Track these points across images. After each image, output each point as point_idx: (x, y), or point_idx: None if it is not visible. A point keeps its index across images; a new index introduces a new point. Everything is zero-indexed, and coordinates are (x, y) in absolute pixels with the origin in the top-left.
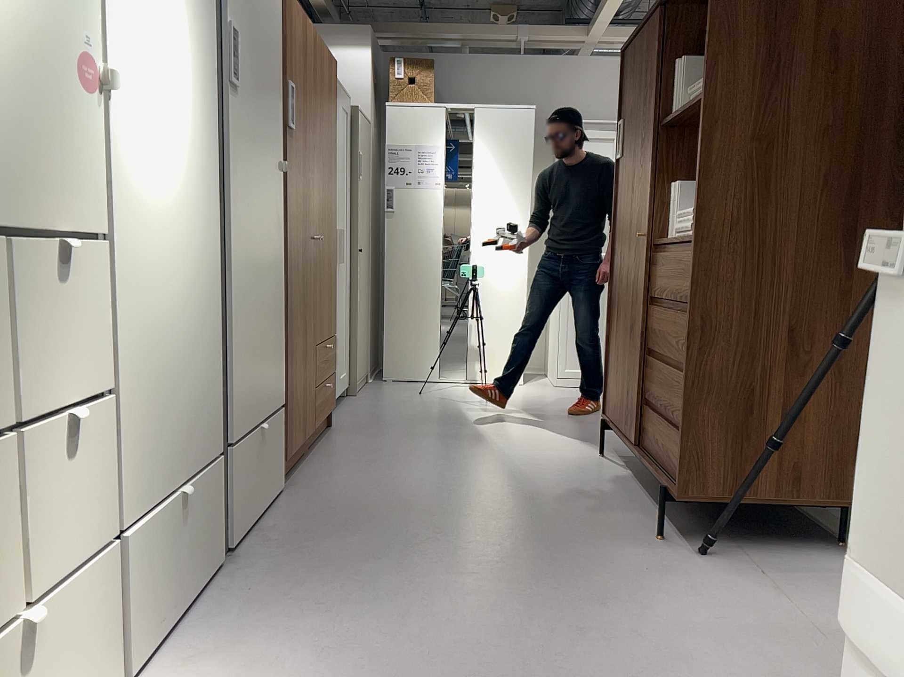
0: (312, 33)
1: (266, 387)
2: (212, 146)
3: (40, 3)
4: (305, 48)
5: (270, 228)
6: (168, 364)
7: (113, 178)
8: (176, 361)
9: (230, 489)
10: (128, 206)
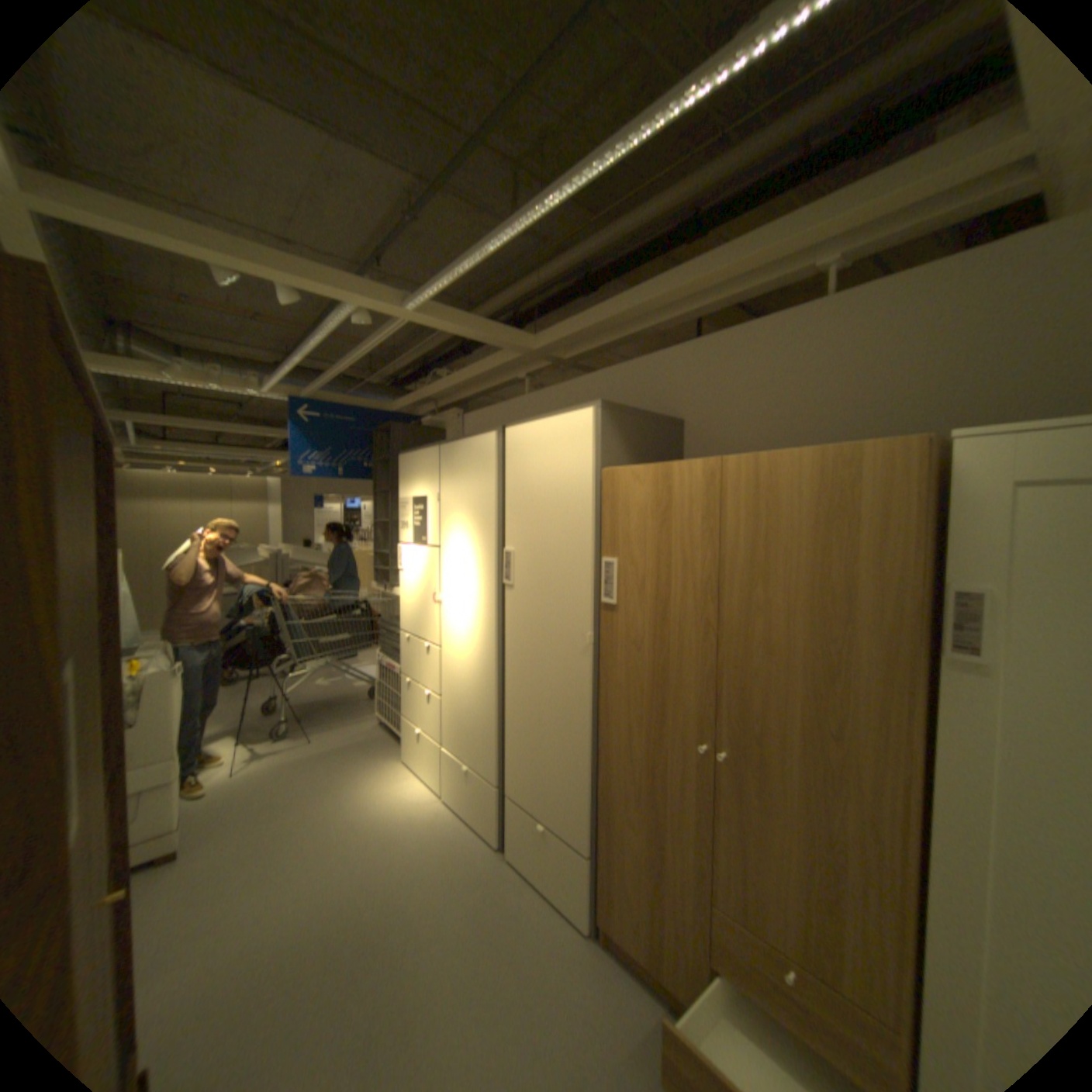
0: (696, 471)
1: (553, 808)
2: (498, 620)
3: (428, 584)
4: (664, 504)
5: (563, 687)
6: (463, 709)
7: (444, 630)
8: (467, 711)
9: (507, 821)
10: (449, 641)
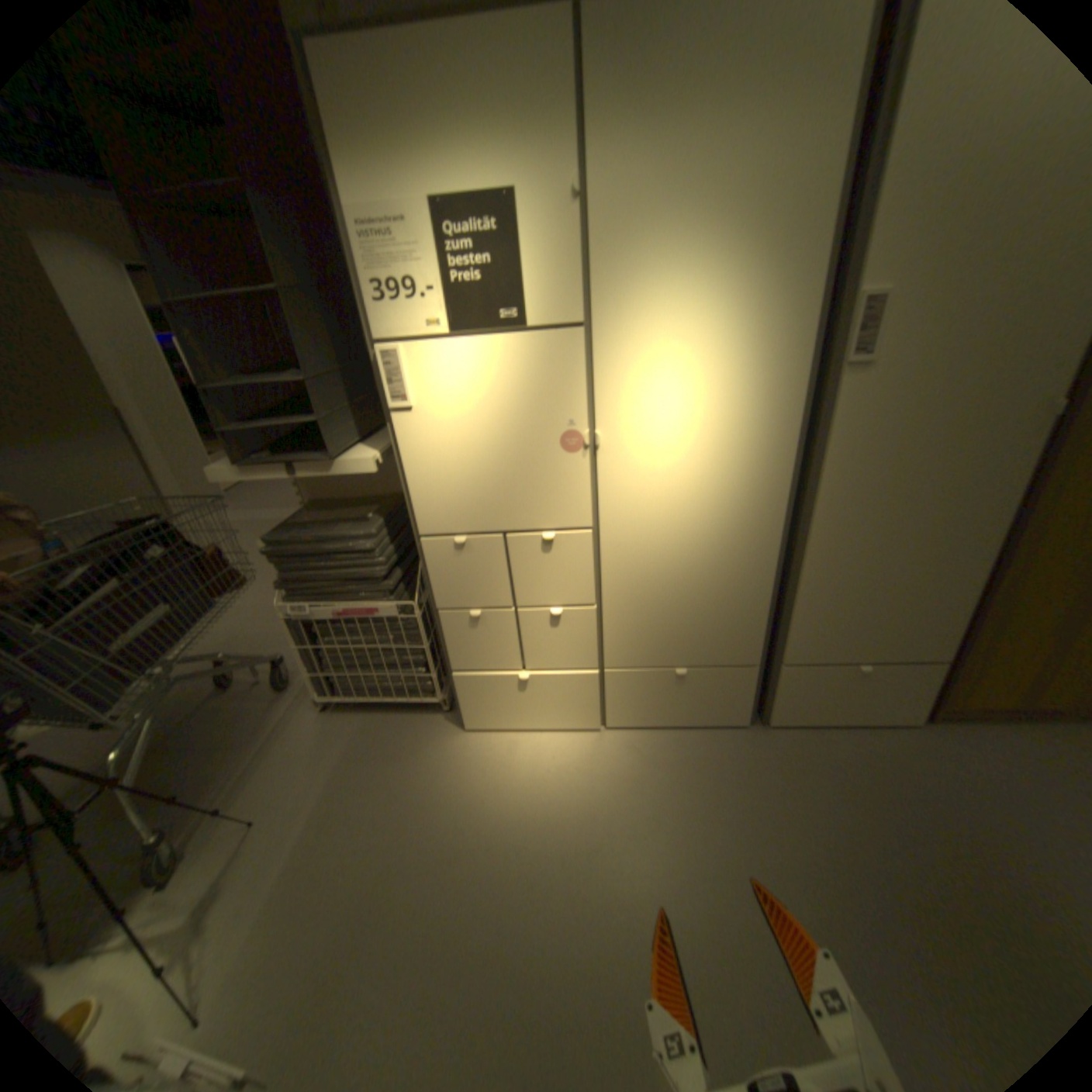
0: None
1: (895, 640)
2: (799, 435)
3: (533, 419)
4: None
5: (967, 492)
6: (674, 599)
7: (607, 495)
8: (687, 599)
9: (778, 690)
10: (626, 509)
